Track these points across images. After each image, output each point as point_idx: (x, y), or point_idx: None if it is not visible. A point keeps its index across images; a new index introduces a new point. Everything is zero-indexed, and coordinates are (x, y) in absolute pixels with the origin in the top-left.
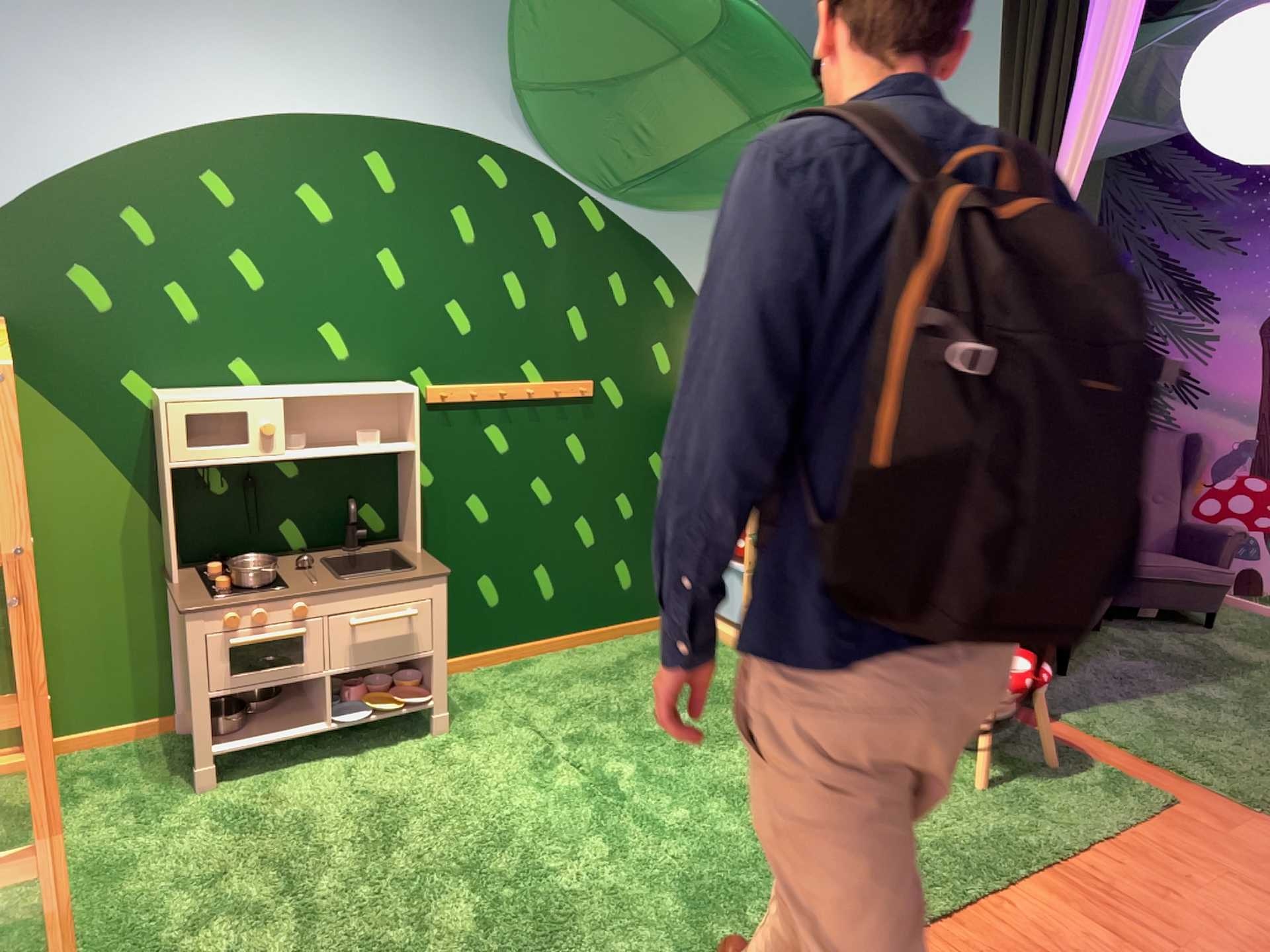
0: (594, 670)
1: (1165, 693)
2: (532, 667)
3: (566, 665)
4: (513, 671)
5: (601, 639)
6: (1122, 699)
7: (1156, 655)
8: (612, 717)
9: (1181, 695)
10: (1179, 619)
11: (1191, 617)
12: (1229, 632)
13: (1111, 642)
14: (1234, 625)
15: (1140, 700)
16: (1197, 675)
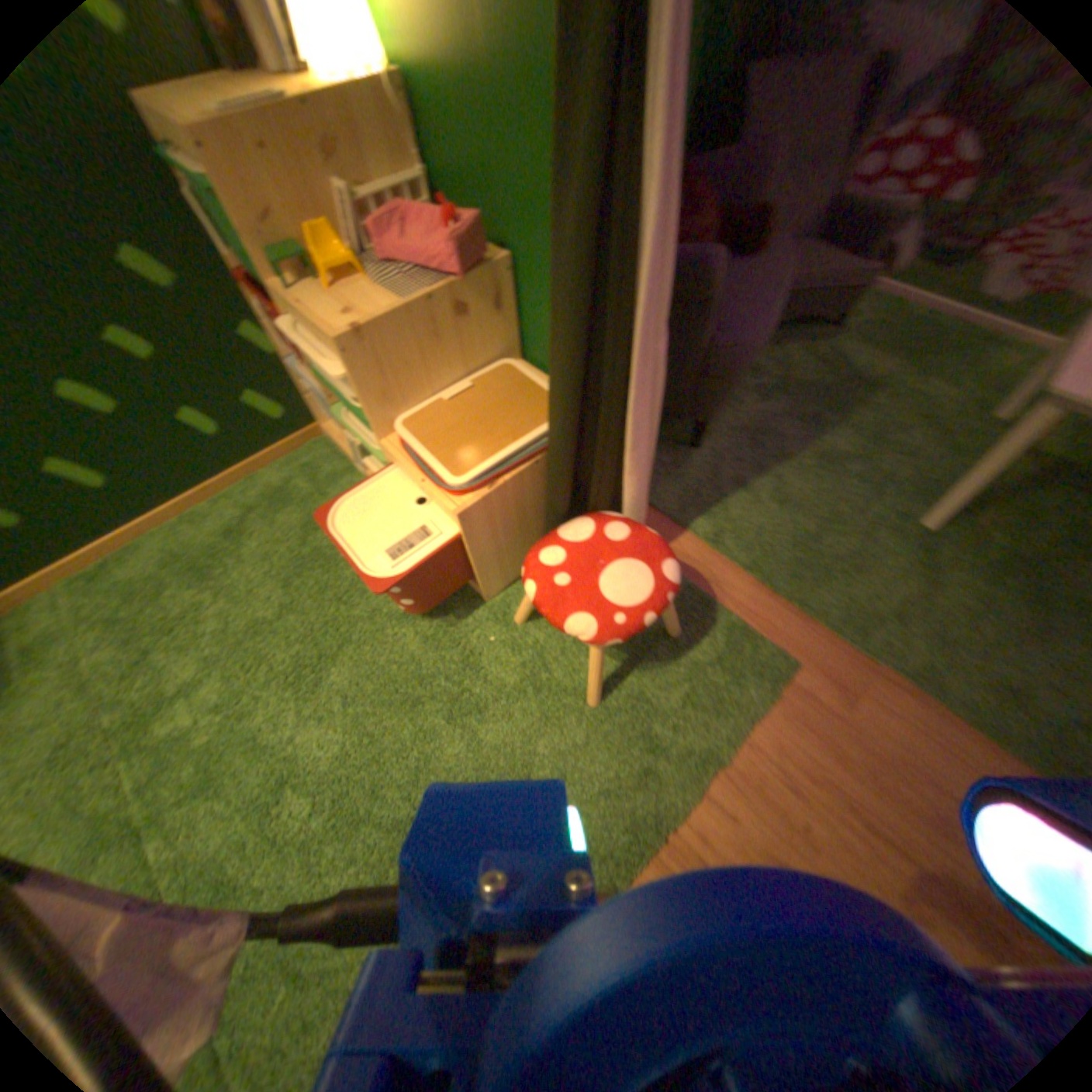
0: (191, 556)
1: (803, 459)
2: (117, 568)
3: (158, 555)
4: (91, 582)
5: (212, 490)
6: (761, 481)
7: (797, 389)
8: (189, 656)
9: (819, 459)
10: (820, 319)
11: (831, 315)
12: (867, 333)
13: (754, 376)
14: (871, 318)
15: (778, 481)
16: (835, 418)
